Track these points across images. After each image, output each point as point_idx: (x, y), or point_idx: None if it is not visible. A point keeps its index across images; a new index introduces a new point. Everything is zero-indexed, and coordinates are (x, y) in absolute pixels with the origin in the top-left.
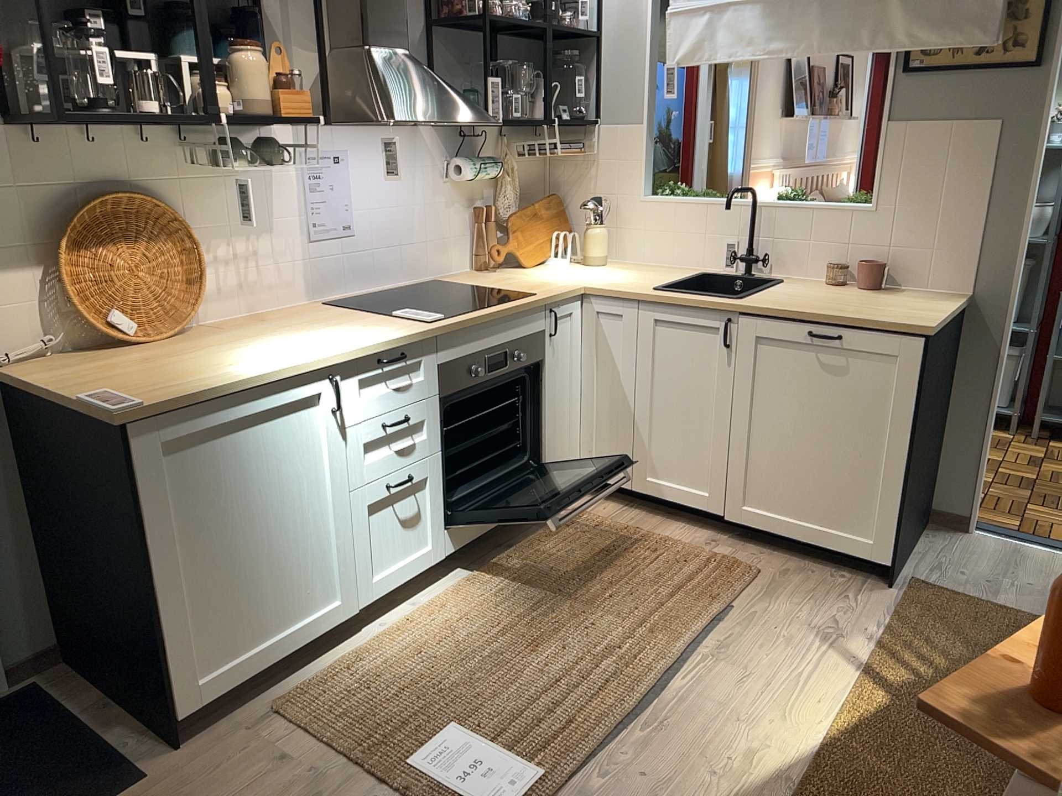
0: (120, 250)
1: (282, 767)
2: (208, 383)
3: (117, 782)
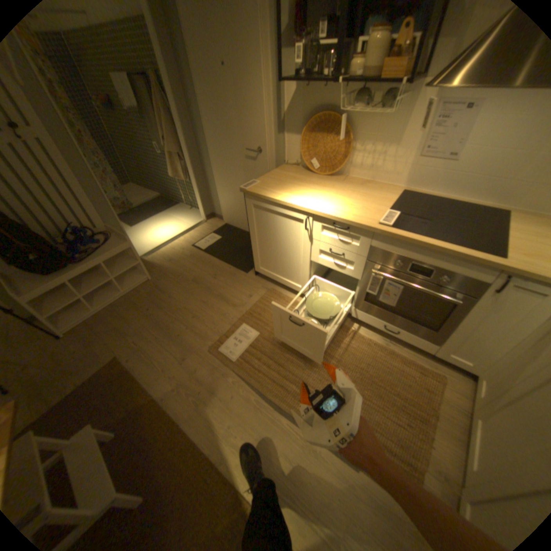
0: (323, 135)
1: (247, 296)
2: (269, 193)
3: (245, 269)
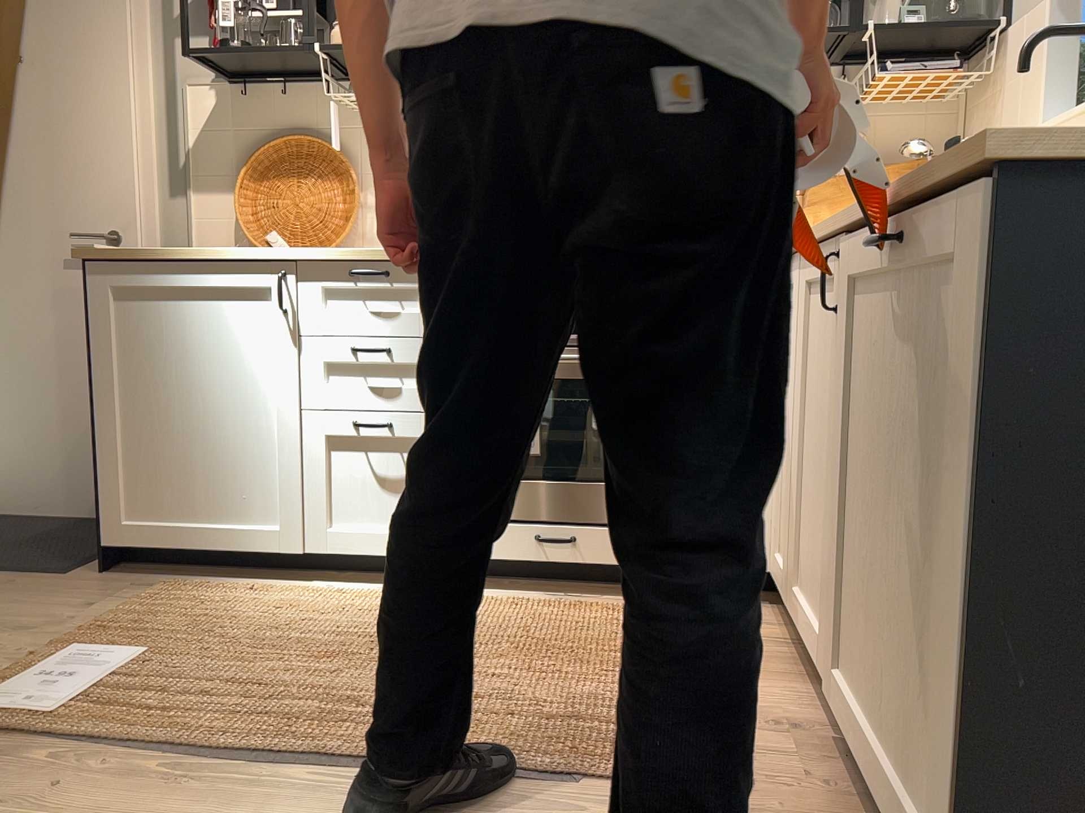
0: (289, 182)
1: (77, 609)
2: (166, 250)
3: (55, 568)
